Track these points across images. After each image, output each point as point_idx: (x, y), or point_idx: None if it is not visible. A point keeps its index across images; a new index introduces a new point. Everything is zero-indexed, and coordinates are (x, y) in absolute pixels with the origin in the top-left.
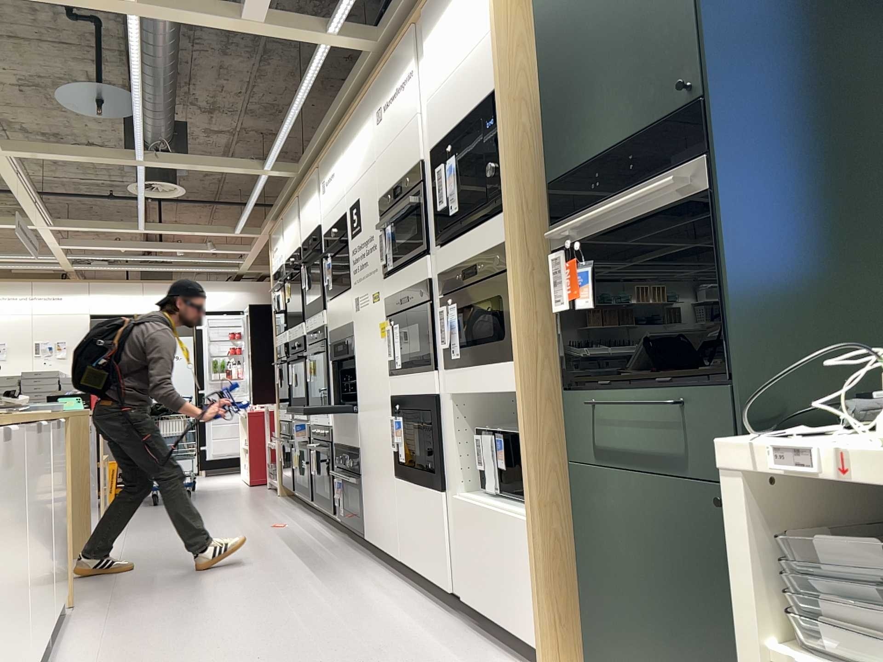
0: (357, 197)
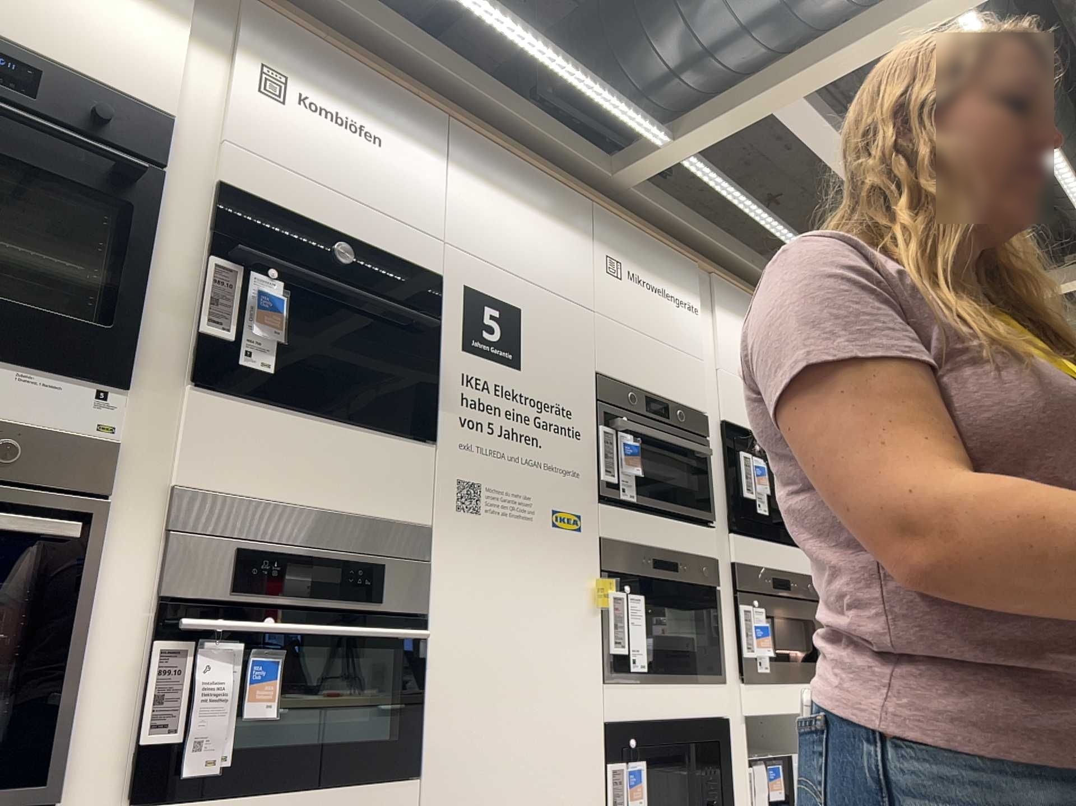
0: (509, 303)
